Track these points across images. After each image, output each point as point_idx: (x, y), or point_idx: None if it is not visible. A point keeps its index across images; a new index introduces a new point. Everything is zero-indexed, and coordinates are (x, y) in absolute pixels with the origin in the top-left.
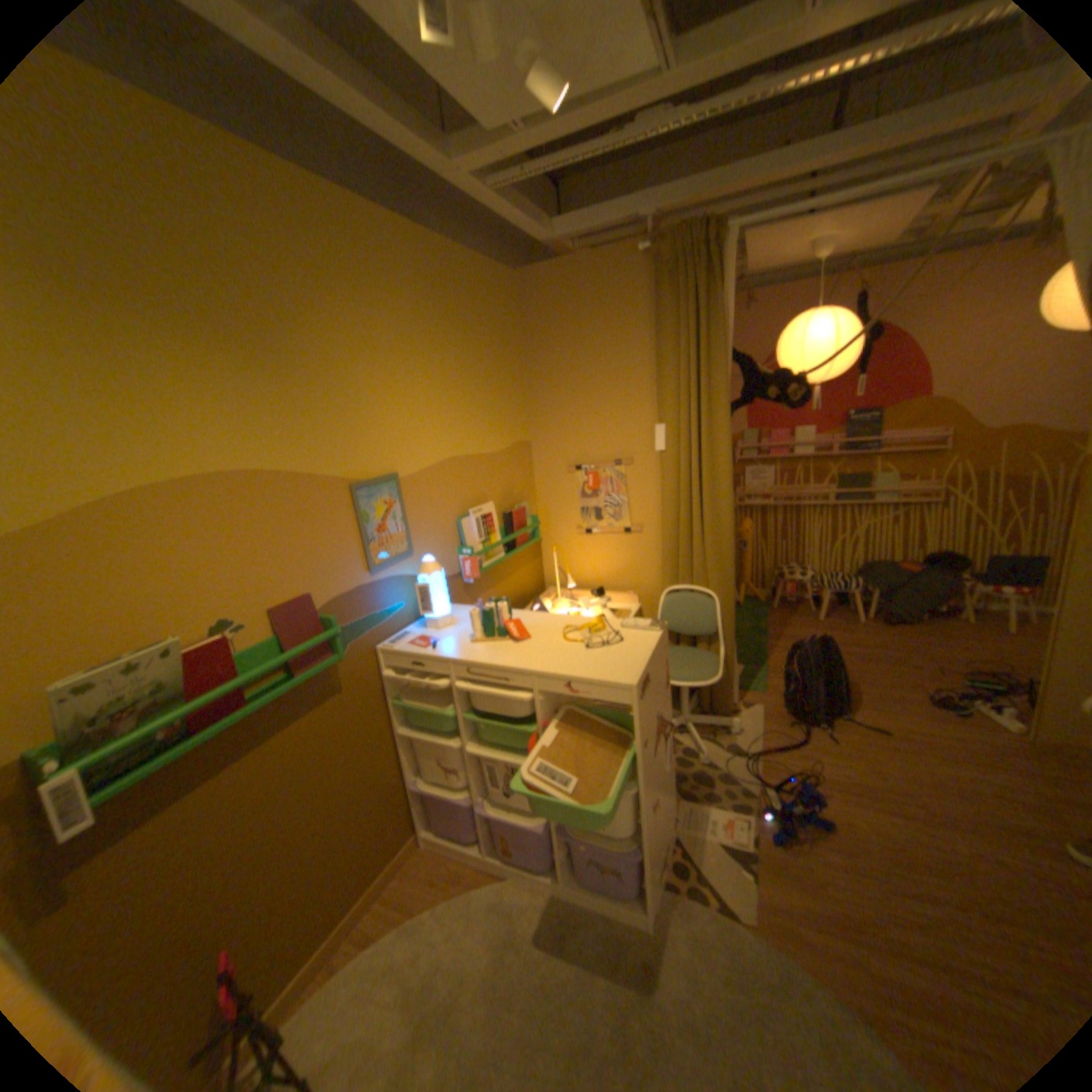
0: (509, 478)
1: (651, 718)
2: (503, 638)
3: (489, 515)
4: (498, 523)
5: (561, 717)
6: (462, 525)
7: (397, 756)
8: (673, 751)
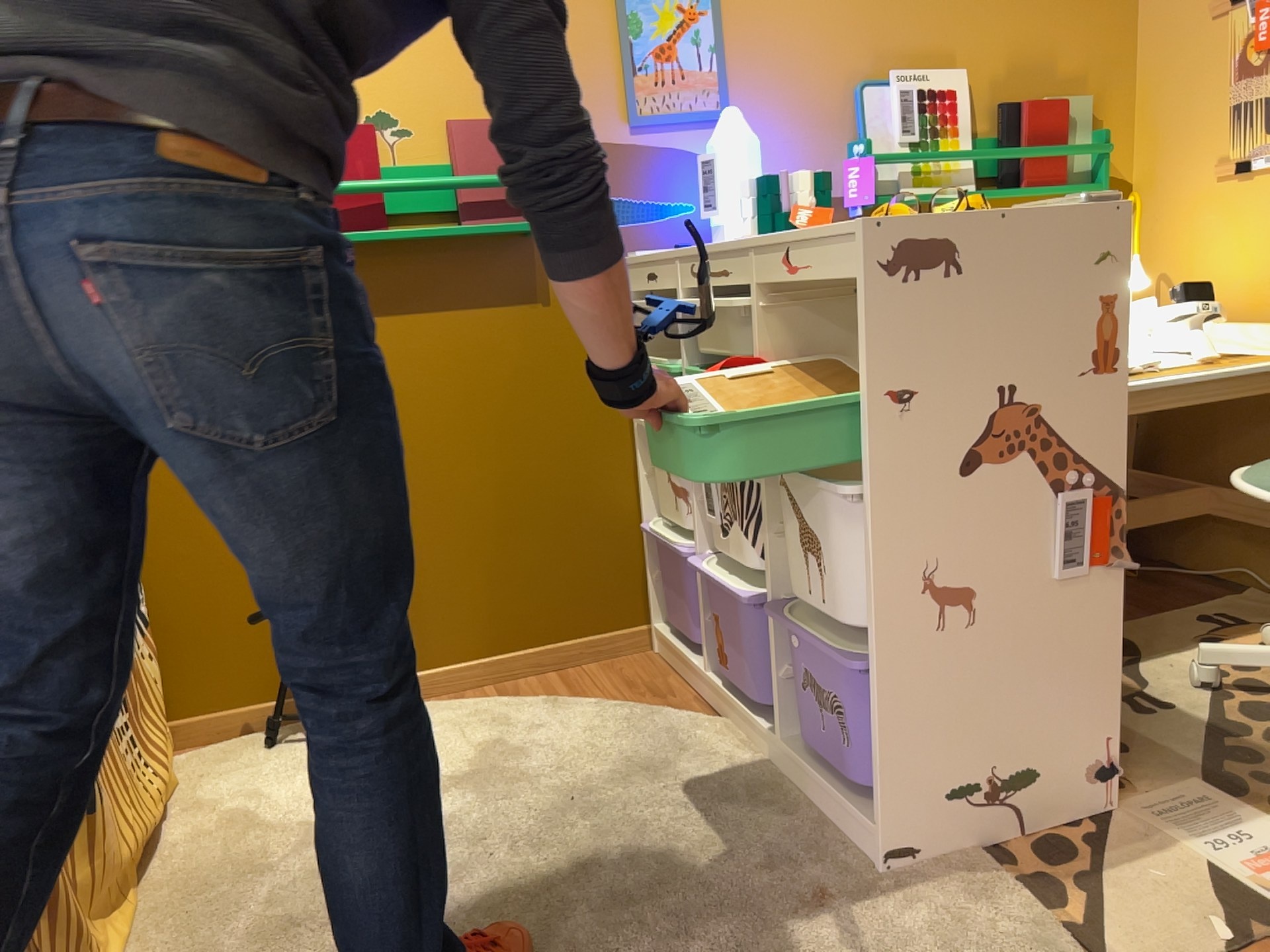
0: (1039, 32)
1: (947, 364)
2: (778, 231)
3: (945, 93)
4: (970, 117)
5: (805, 366)
6: (864, 99)
7: (637, 466)
8: (1093, 551)
